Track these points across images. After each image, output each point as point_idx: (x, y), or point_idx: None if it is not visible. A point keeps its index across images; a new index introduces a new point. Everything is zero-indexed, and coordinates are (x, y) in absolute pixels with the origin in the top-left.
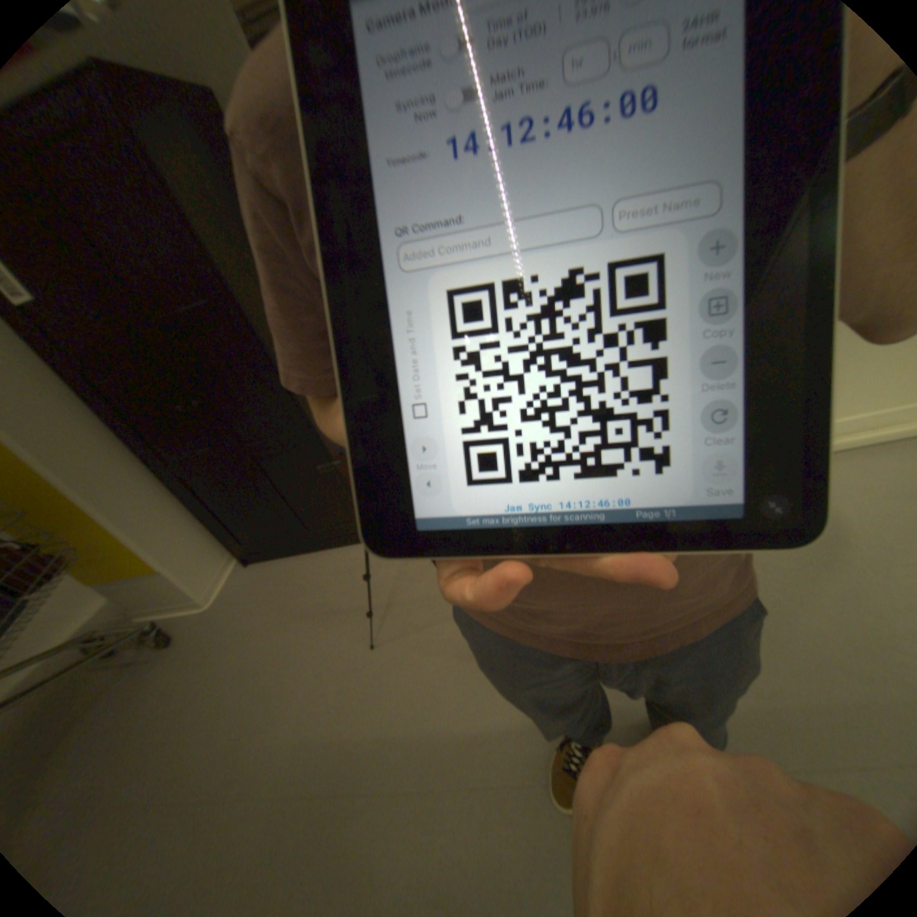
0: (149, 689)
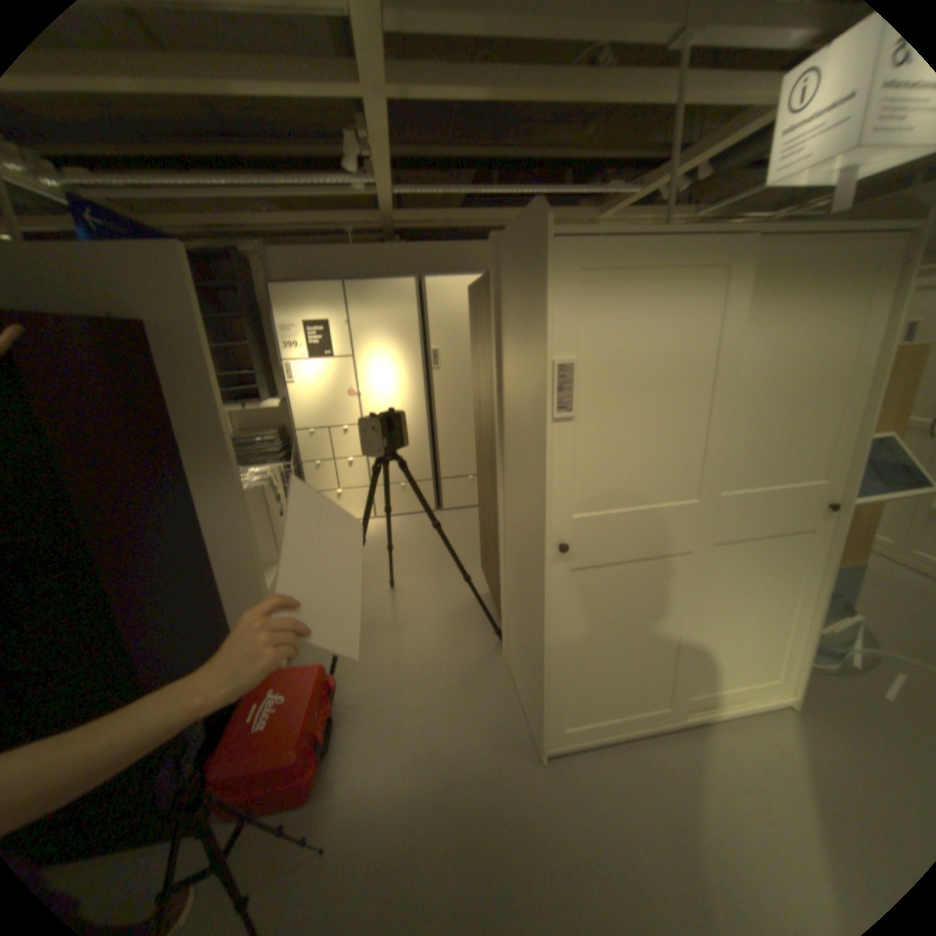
0: None
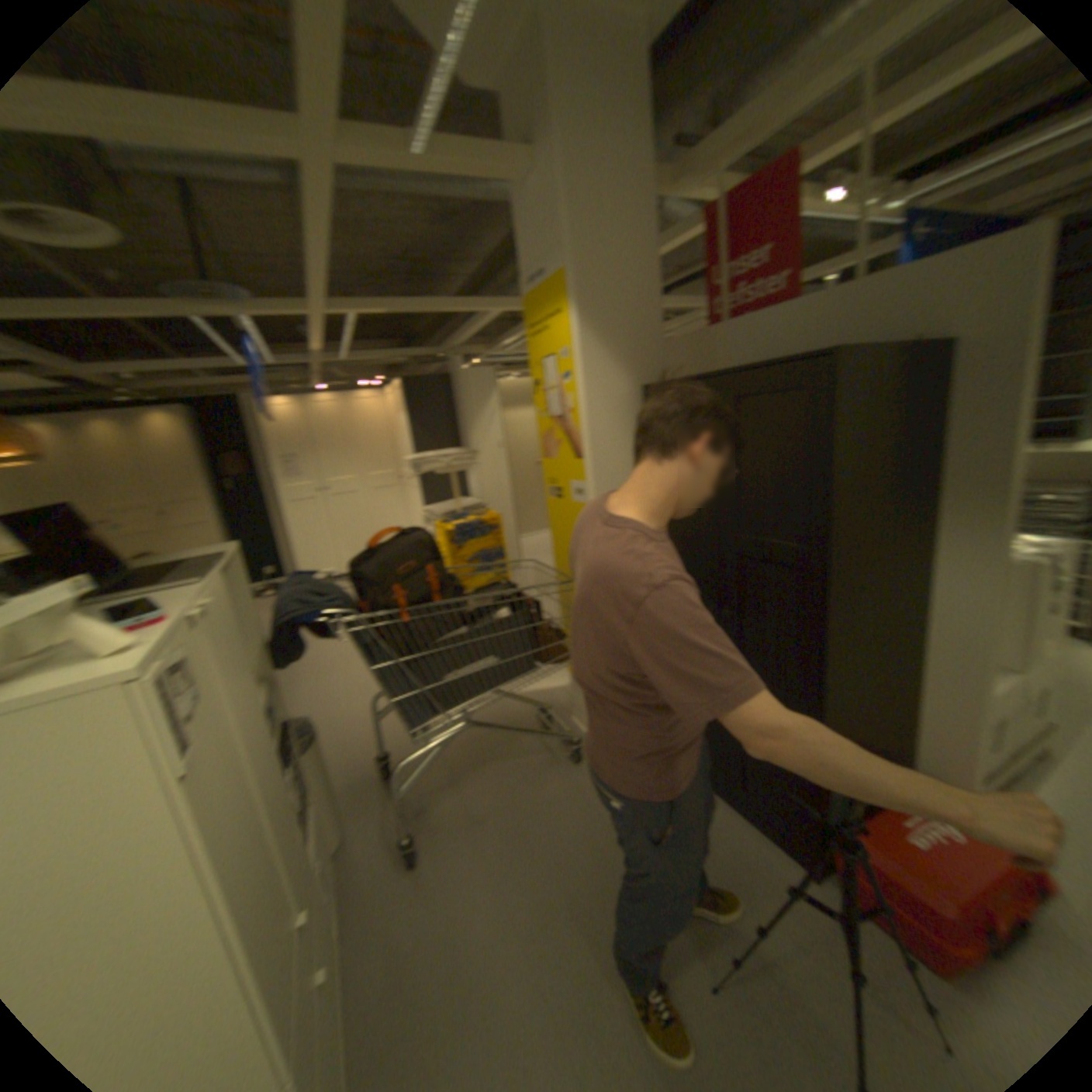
0: (549, 783)
